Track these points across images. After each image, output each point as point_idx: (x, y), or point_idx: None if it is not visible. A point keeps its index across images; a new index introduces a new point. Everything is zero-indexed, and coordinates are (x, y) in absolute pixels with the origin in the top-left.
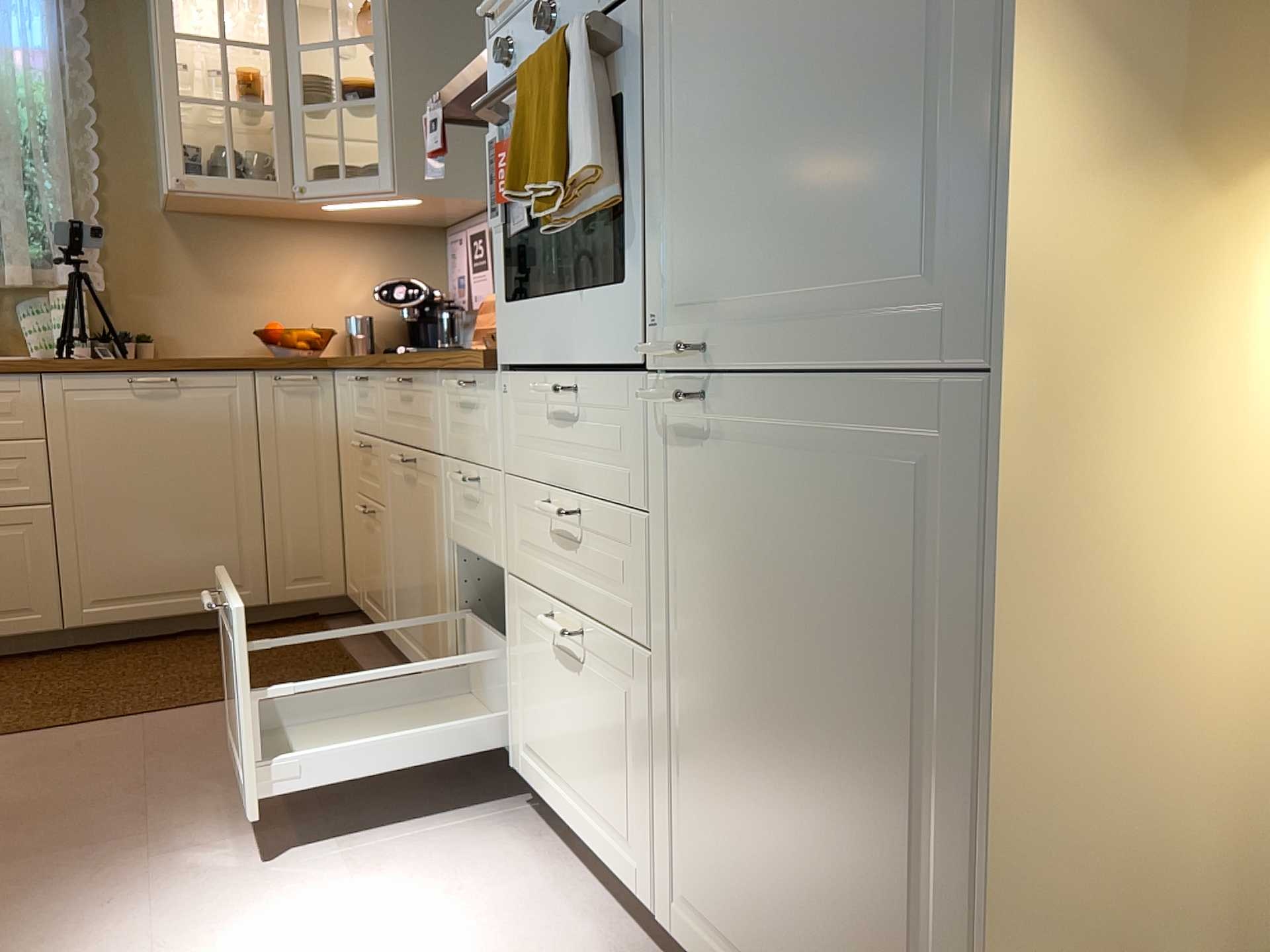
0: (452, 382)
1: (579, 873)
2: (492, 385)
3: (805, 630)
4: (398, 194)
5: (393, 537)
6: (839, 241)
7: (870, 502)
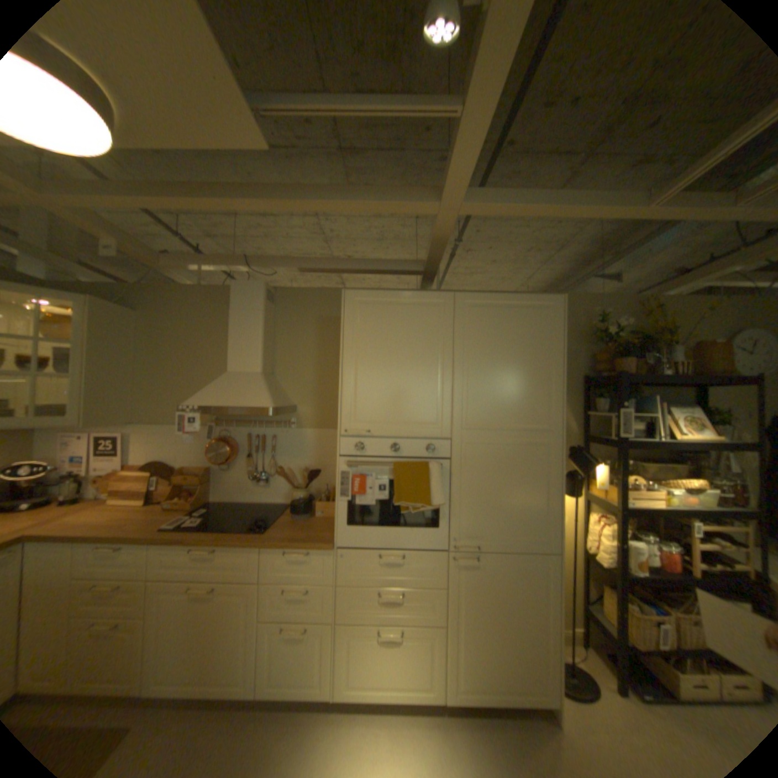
0: (278, 553)
1: (378, 718)
2: (326, 554)
3: (510, 606)
4: (78, 427)
5: (160, 634)
6: (520, 529)
7: (529, 577)
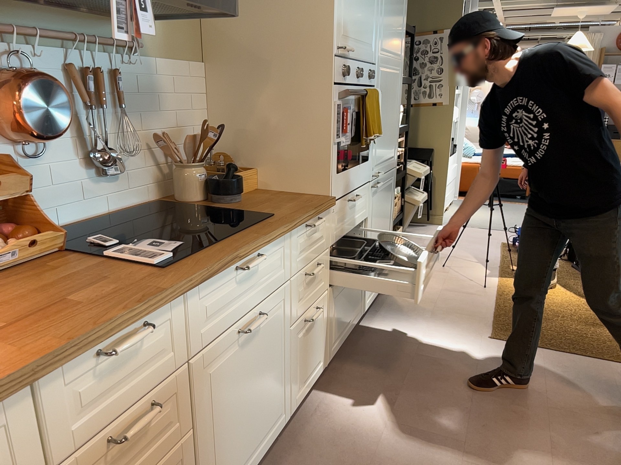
0: (302, 227)
1: (338, 357)
2: (327, 212)
3: (383, 215)
4: None
5: (211, 431)
6: (389, 150)
7: (389, 189)
